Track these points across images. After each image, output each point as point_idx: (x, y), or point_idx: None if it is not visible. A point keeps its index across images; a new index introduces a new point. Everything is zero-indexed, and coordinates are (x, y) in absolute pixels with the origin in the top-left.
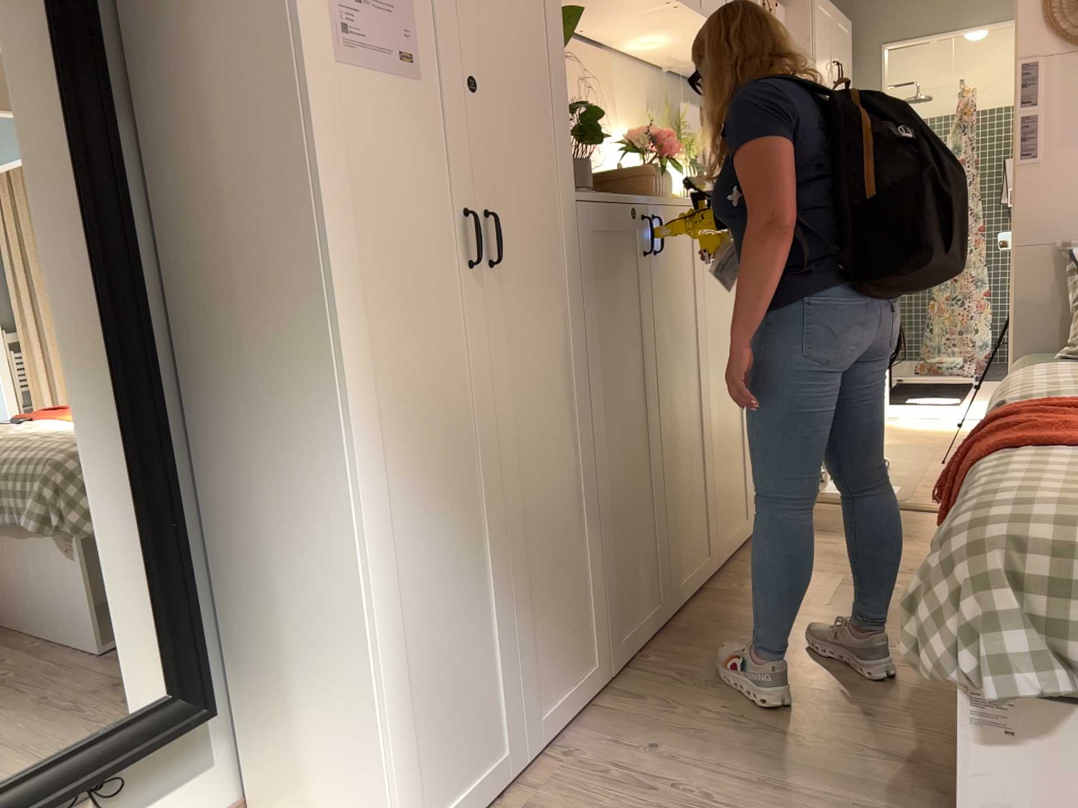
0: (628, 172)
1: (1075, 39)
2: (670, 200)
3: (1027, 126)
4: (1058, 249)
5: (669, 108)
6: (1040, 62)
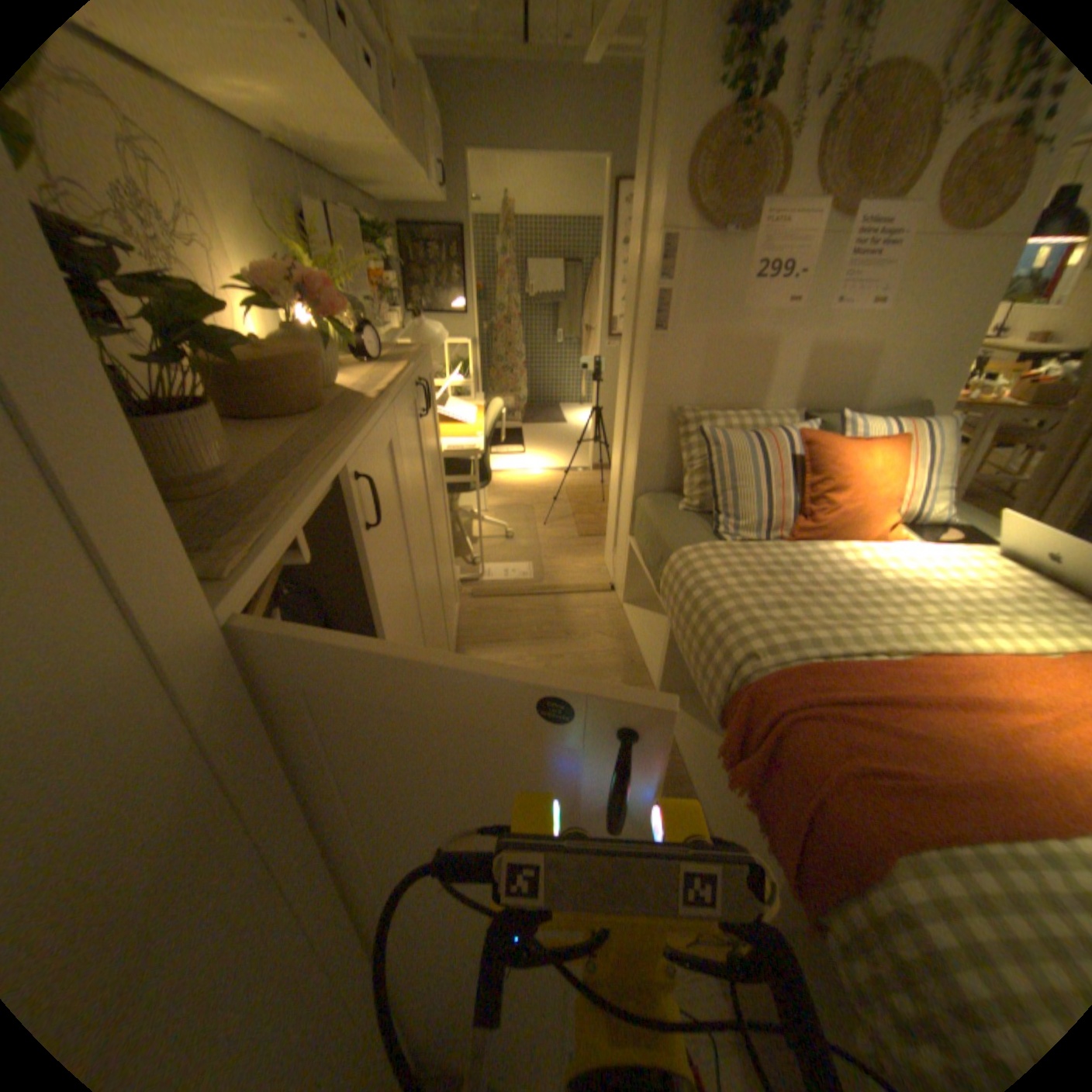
0: (270, 342)
1: (716, 214)
2: (366, 417)
3: (669, 296)
4: (680, 412)
5: (285, 194)
6: (685, 232)
